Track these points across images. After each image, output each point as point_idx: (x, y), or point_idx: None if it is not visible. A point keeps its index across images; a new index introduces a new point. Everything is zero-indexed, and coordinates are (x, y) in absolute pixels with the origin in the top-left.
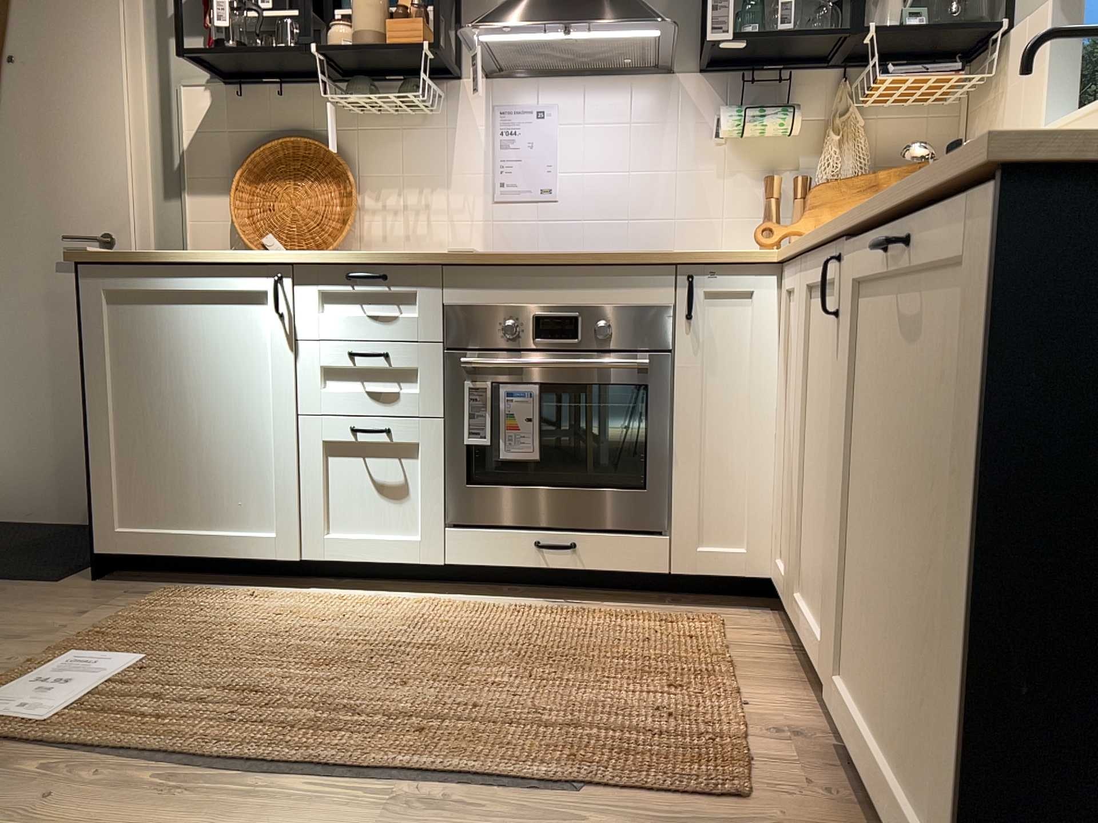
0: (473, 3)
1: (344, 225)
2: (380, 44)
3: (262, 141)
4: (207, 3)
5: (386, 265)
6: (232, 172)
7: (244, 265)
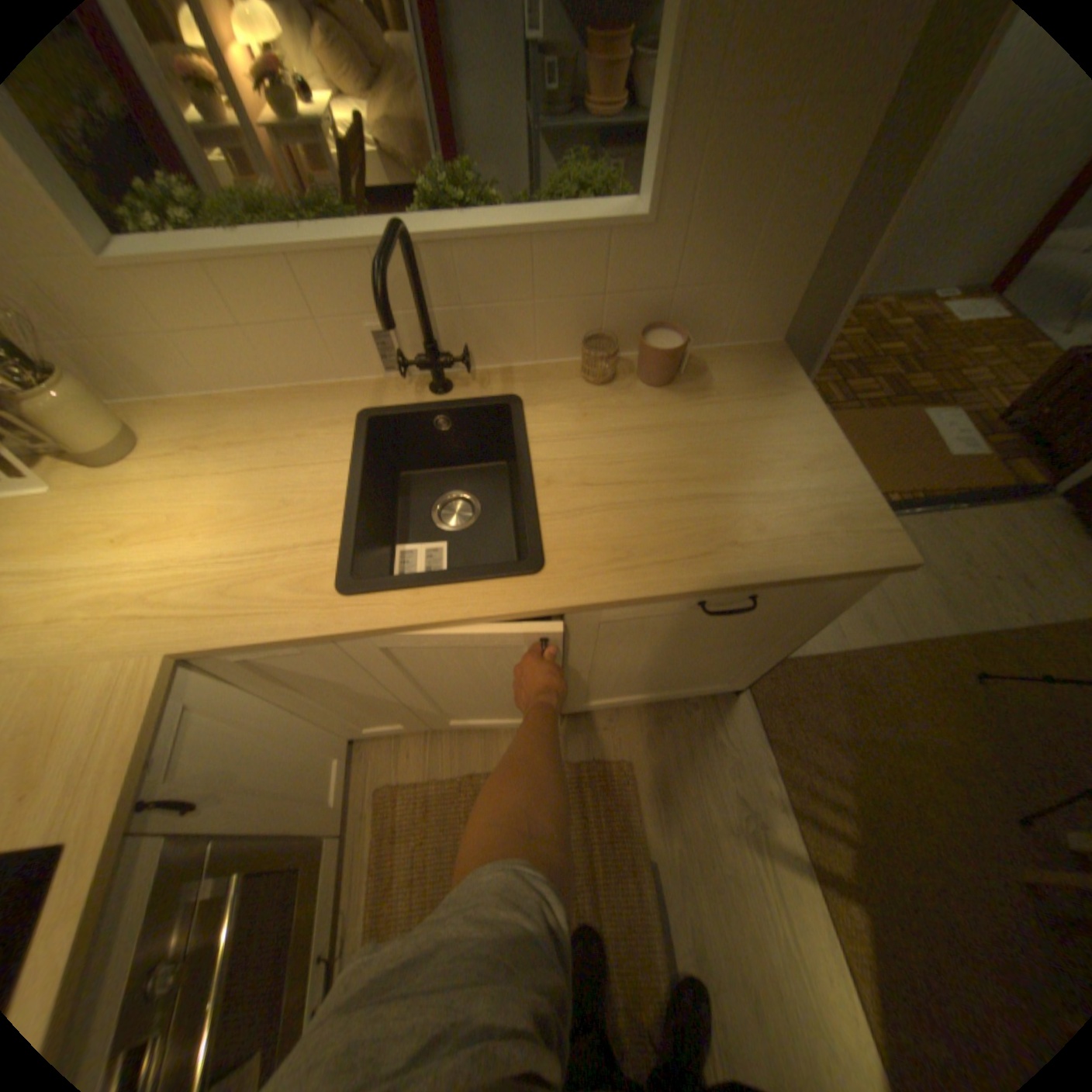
0: None
1: None
2: None
3: None
4: None
5: None
6: None
7: None
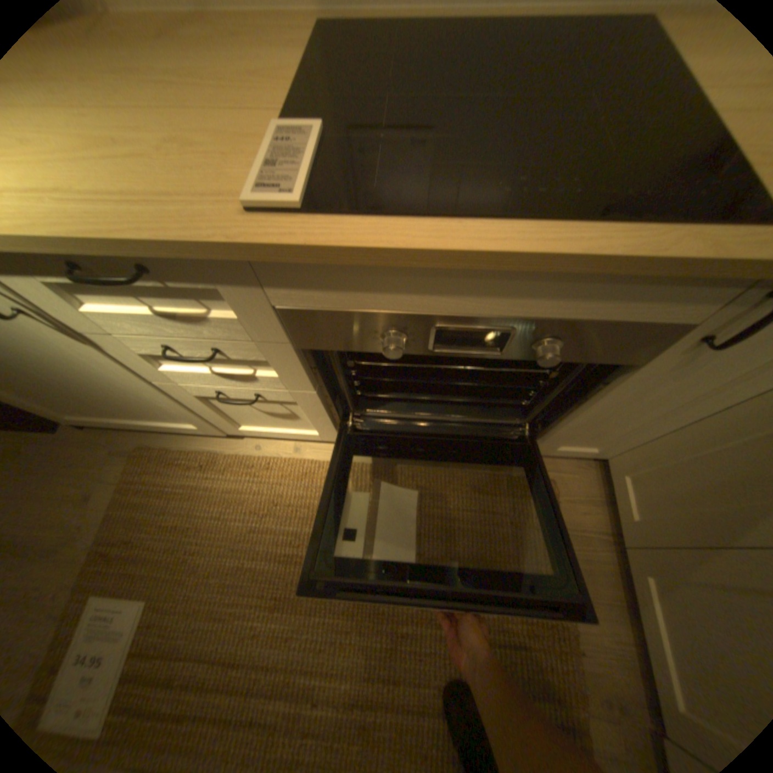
0: None
1: None
2: None
3: None
4: None
5: (131, 253)
6: None
7: None
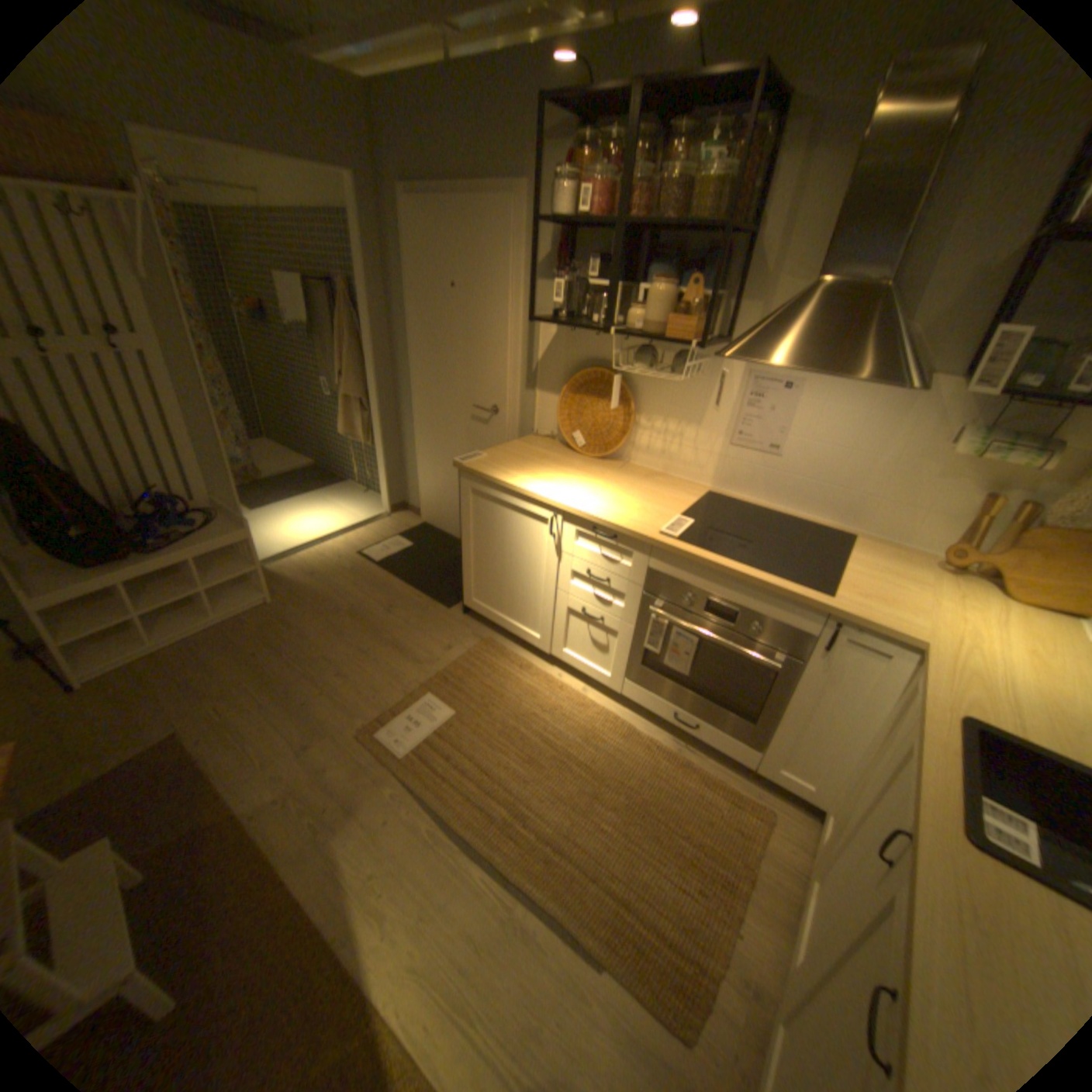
0: (759, 274)
1: (624, 435)
2: (662, 332)
3: (584, 363)
4: (563, 253)
5: (617, 531)
6: (563, 380)
7: (538, 500)
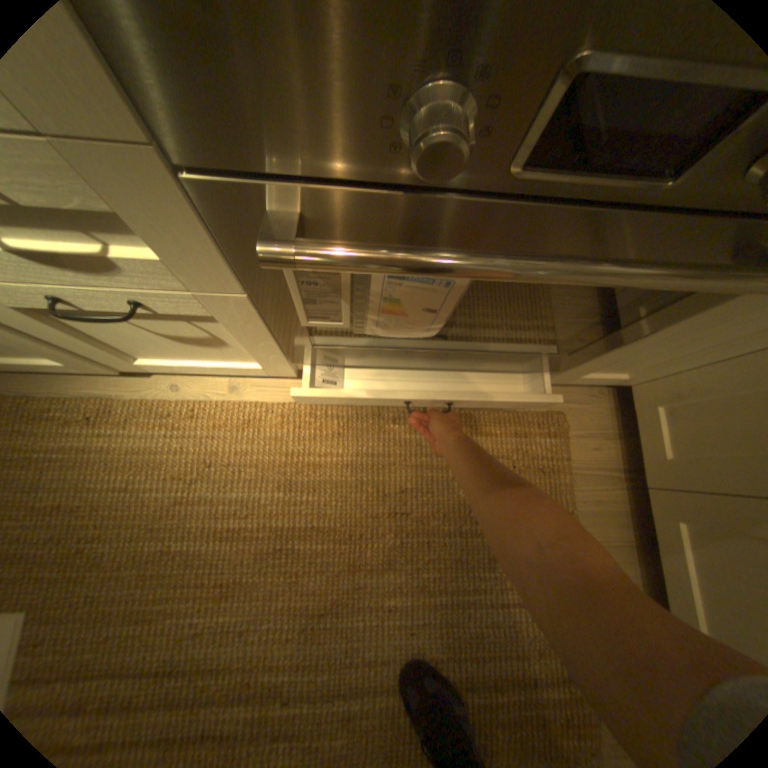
0: None
1: None
2: None
3: None
4: None
5: None
6: None
7: None
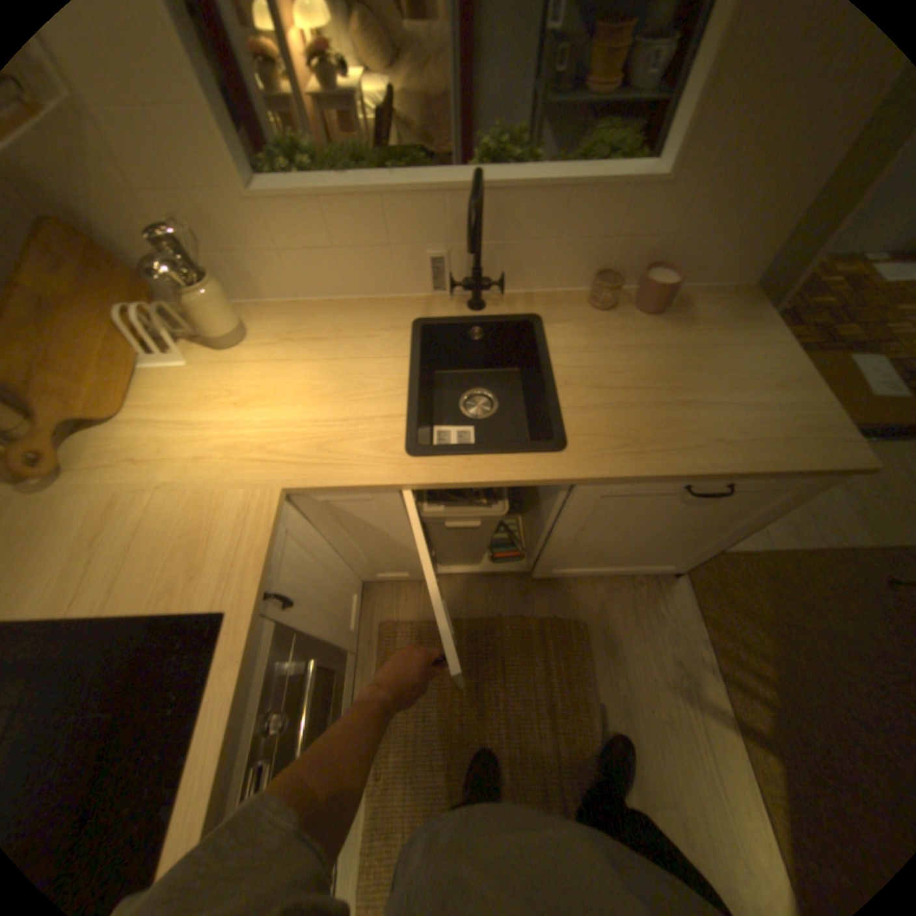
0: None
1: None
2: None
3: None
4: None
5: None
6: None
7: None
